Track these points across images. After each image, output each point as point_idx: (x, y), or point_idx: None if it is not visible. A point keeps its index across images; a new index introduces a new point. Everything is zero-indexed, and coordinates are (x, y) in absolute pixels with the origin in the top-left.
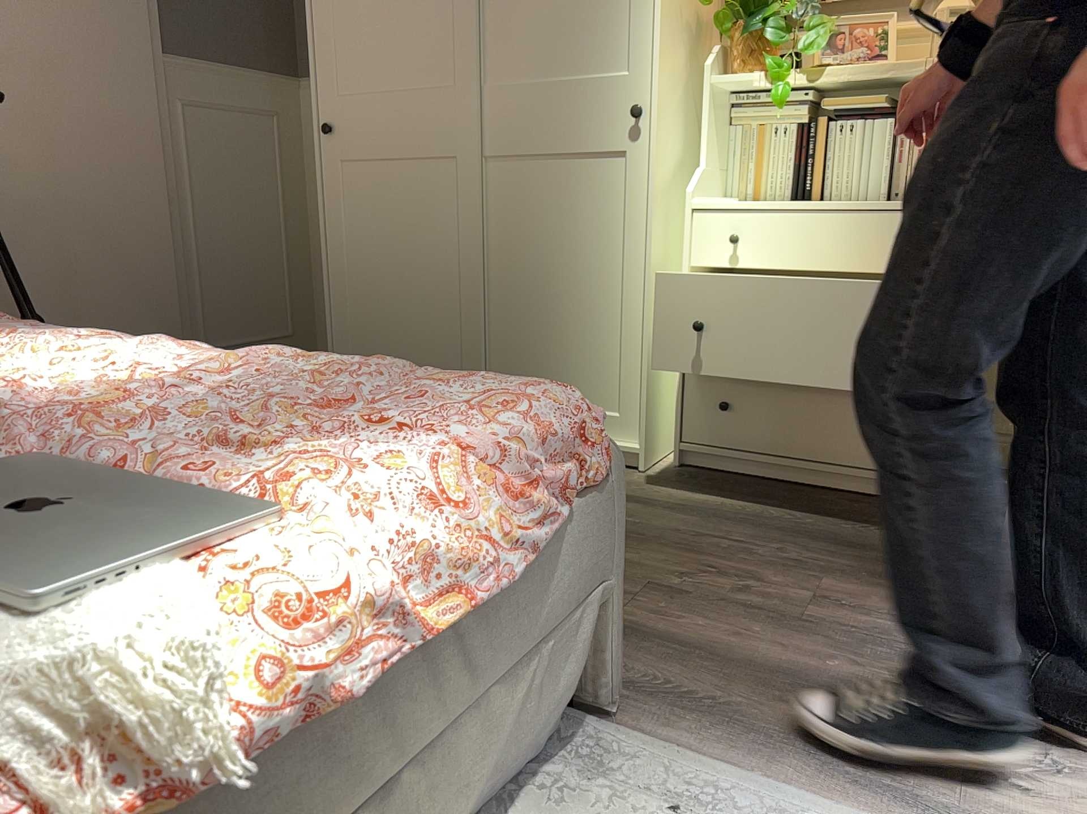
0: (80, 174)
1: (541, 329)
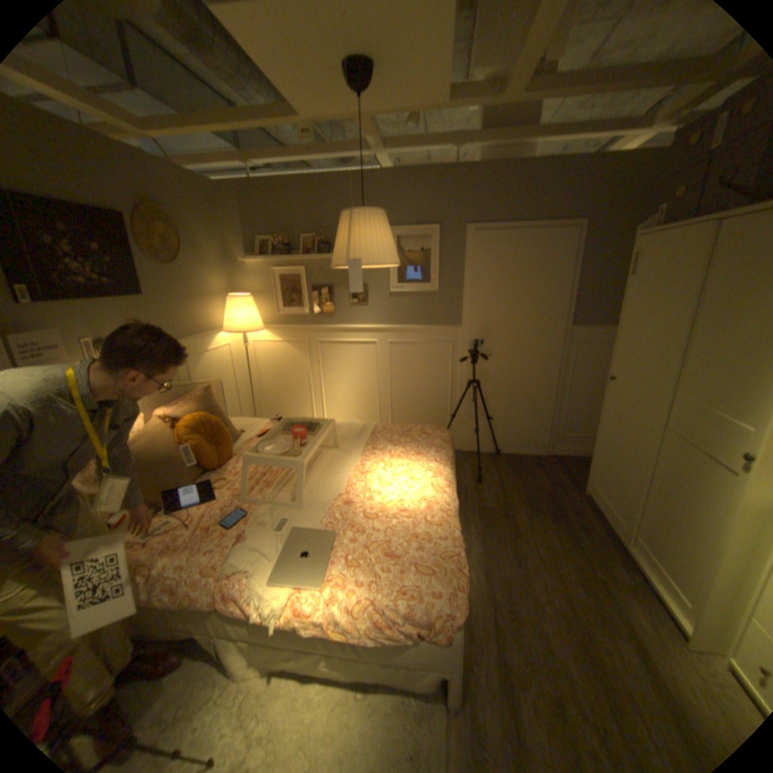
0: (520, 372)
1: (669, 528)
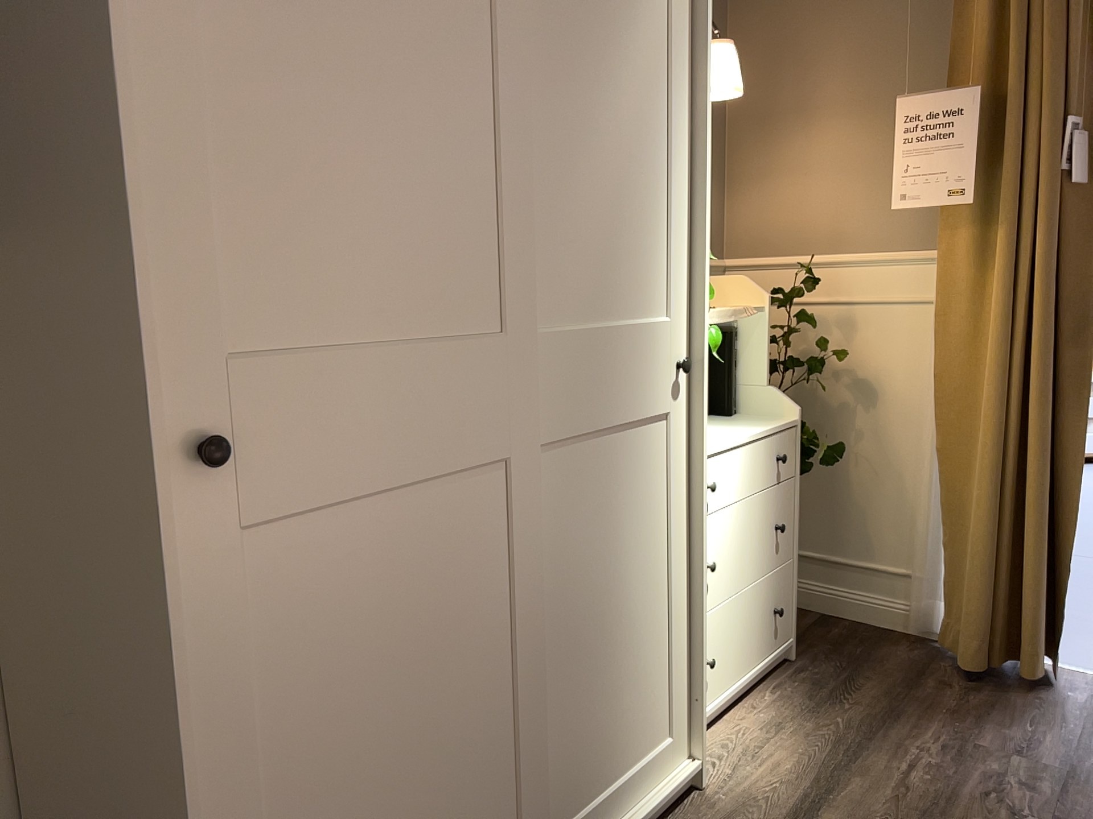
0: None
1: (595, 688)
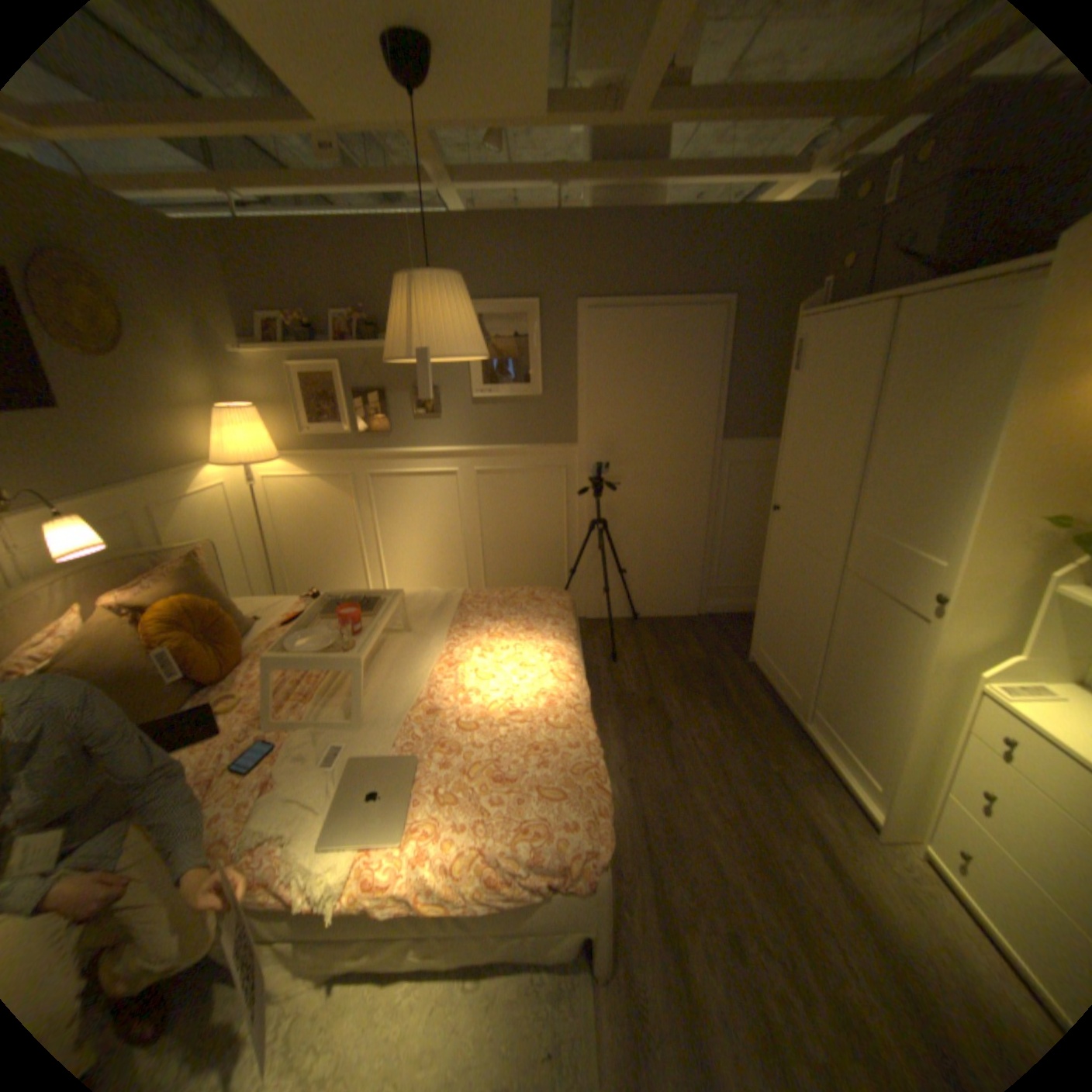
0: (658, 505)
1: (851, 696)
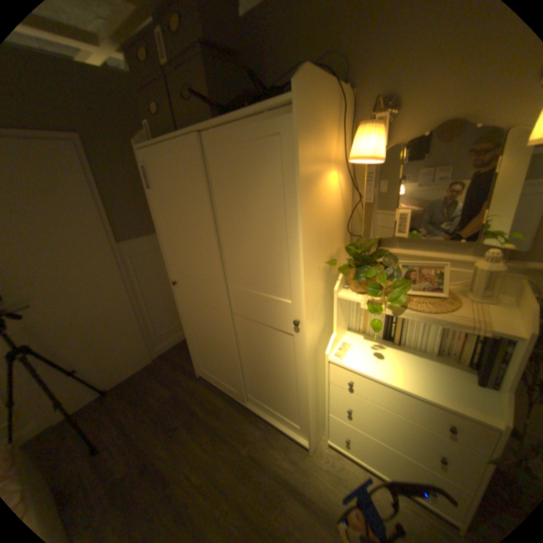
0: (80, 306)
1: (262, 383)
